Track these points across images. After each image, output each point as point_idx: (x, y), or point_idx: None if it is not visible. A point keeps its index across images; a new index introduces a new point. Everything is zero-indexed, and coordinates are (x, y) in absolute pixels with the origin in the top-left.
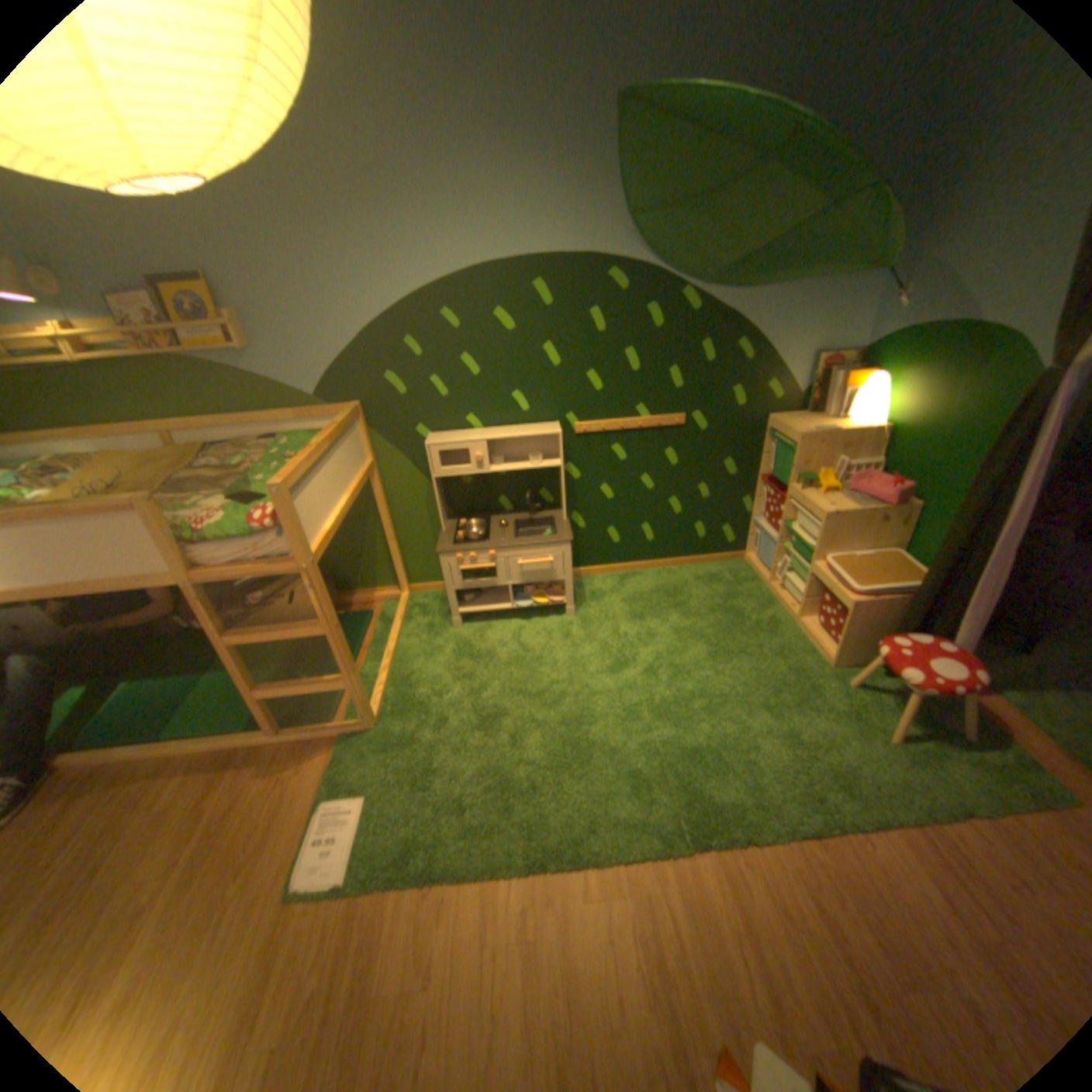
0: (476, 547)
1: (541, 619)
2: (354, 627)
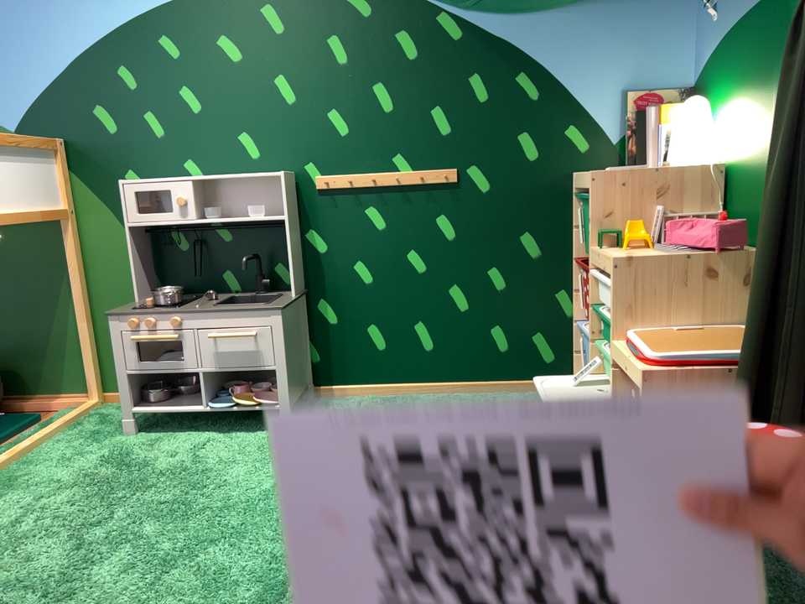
0: (159, 310)
1: (246, 434)
2: (3, 427)
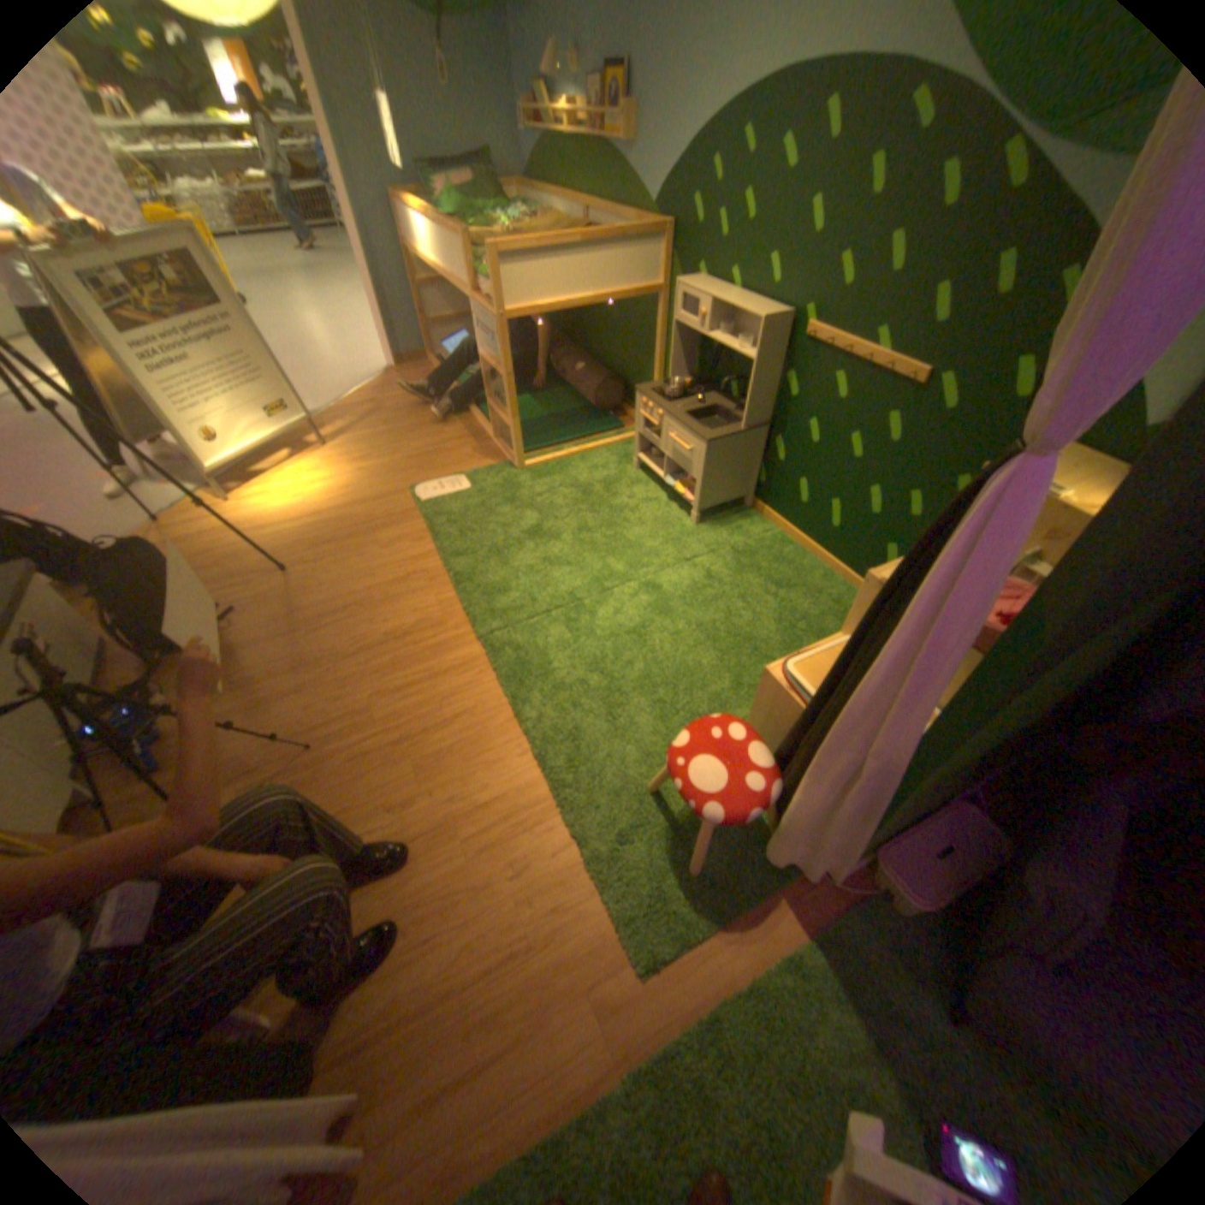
0: (655, 402)
1: (675, 510)
2: (601, 427)
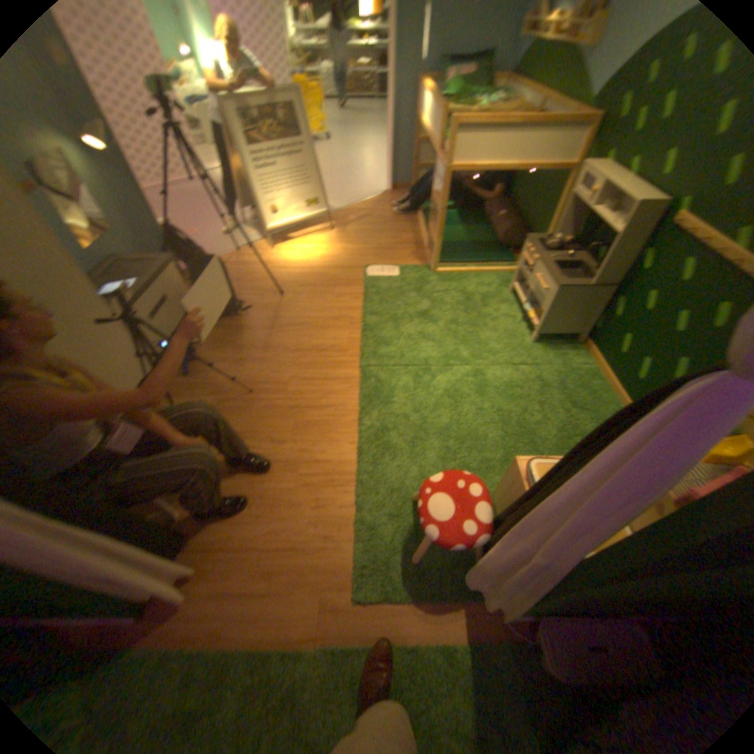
0: (536, 249)
1: (523, 328)
2: (499, 258)
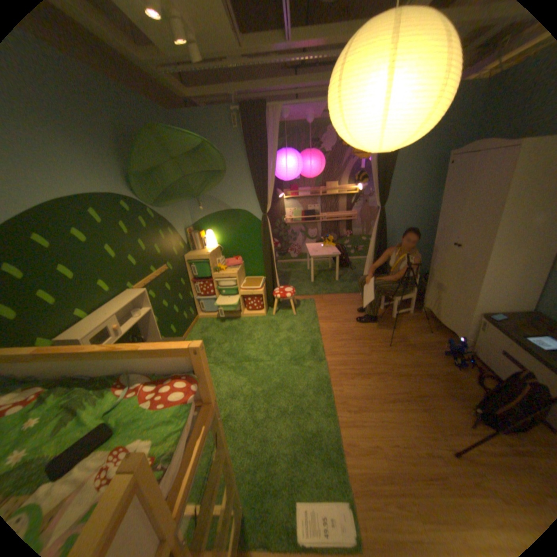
0: None
1: None
2: None
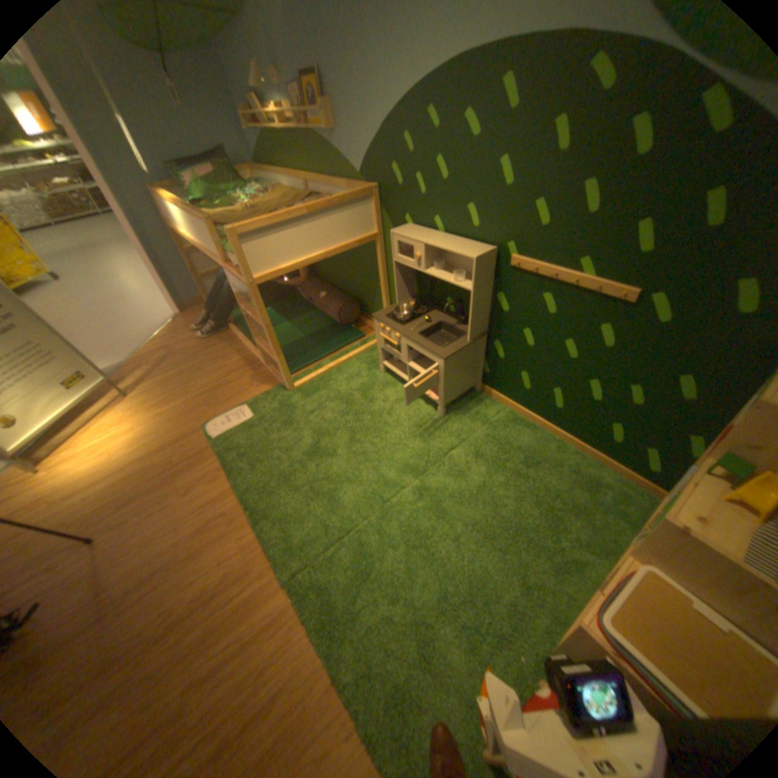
0: (392, 326)
1: (423, 404)
2: (348, 338)
